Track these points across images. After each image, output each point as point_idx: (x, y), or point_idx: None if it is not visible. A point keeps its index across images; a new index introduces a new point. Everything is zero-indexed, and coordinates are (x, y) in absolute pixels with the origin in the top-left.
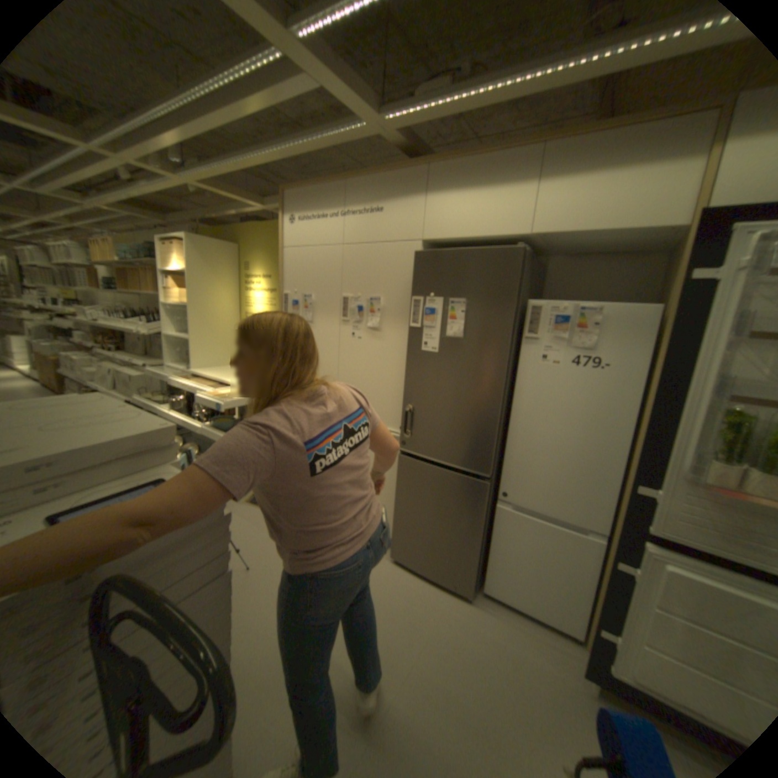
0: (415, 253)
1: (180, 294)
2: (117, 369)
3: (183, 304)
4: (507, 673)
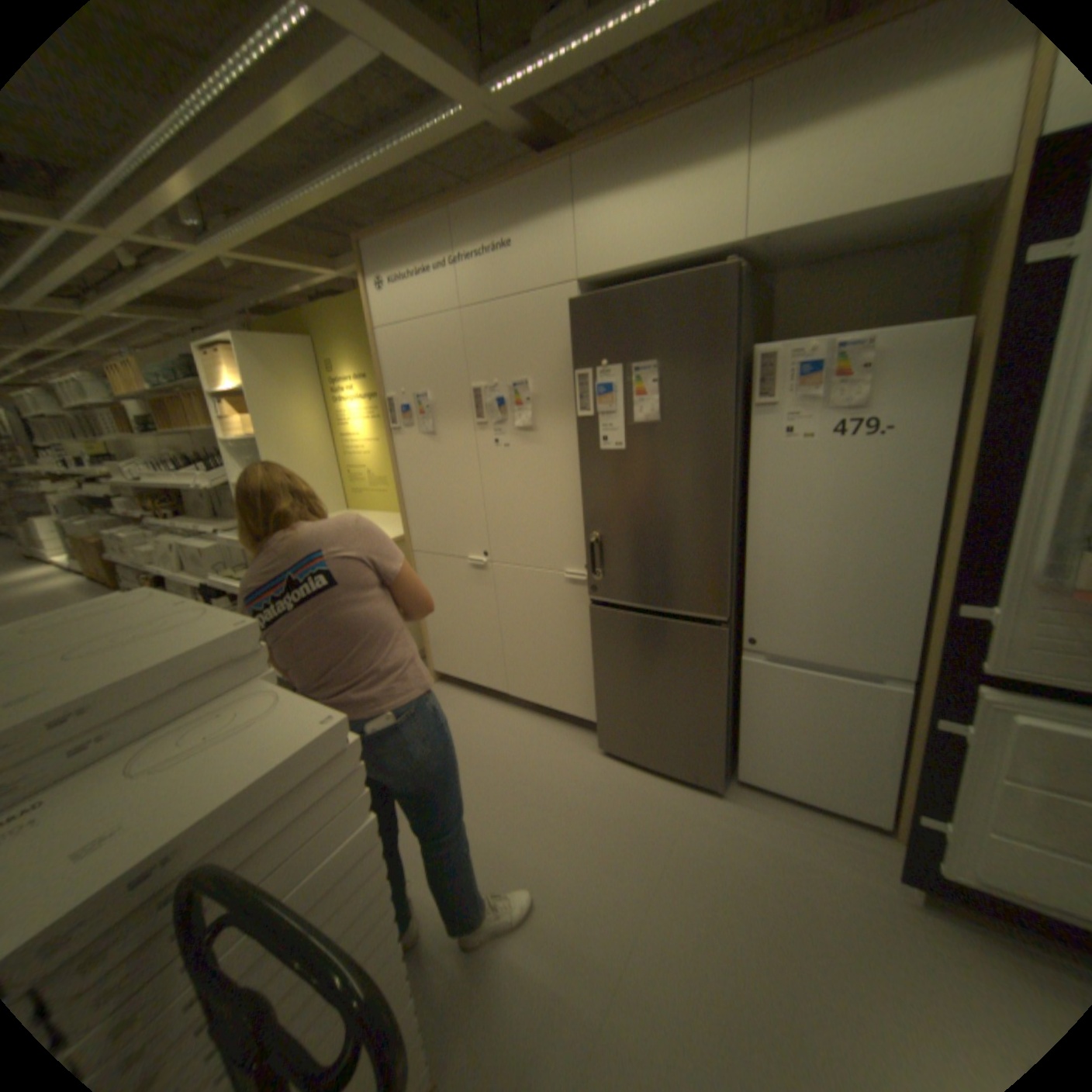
0: (569, 302)
1: (243, 422)
2: (181, 541)
3: (250, 436)
4: (787, 889)
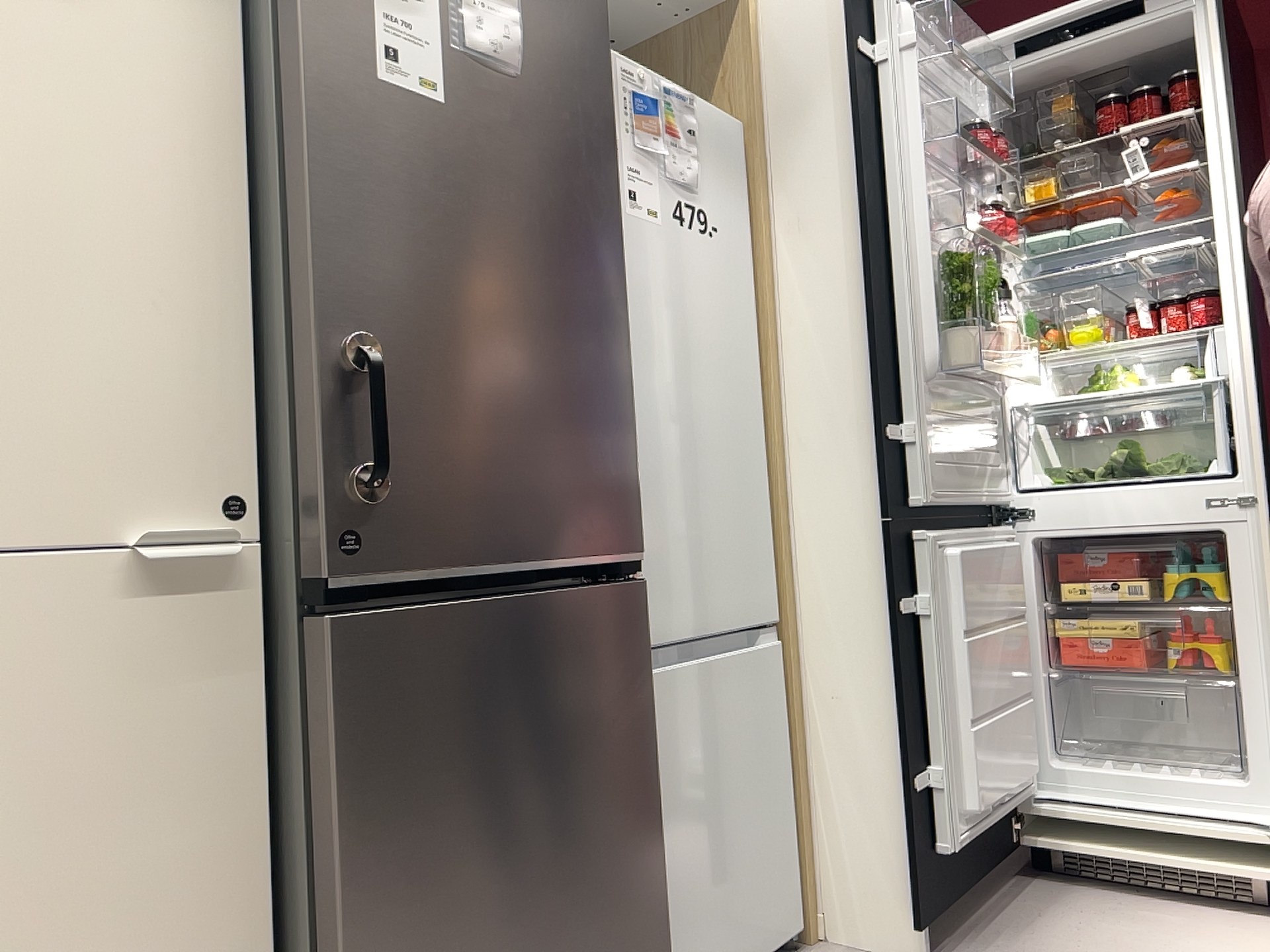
0: None
1: None
2: None
3: None
4: None
